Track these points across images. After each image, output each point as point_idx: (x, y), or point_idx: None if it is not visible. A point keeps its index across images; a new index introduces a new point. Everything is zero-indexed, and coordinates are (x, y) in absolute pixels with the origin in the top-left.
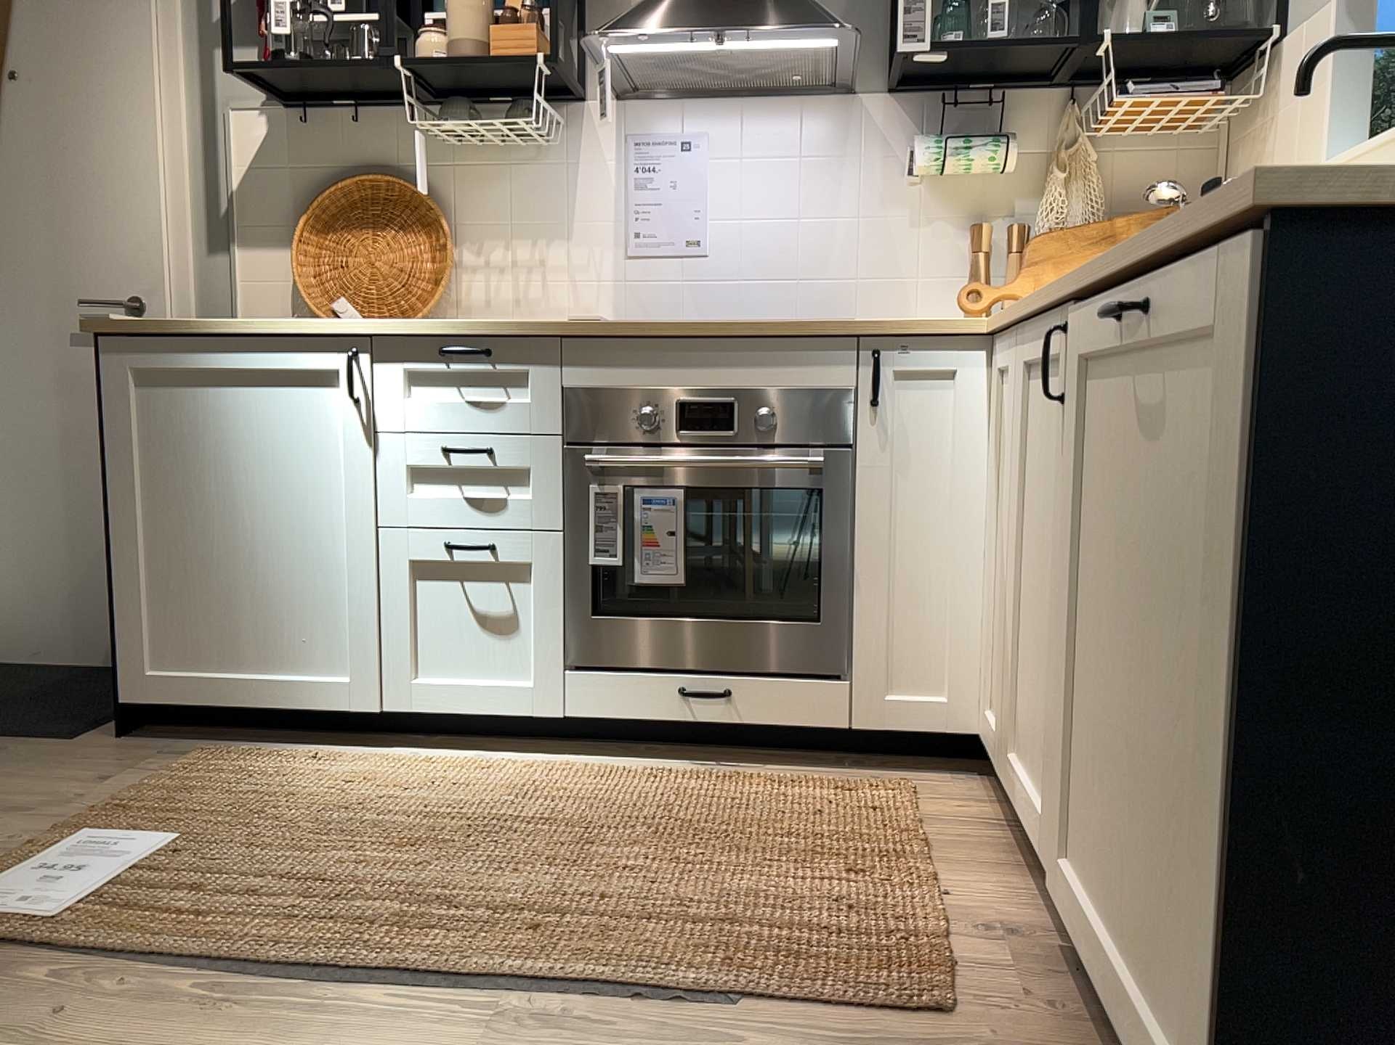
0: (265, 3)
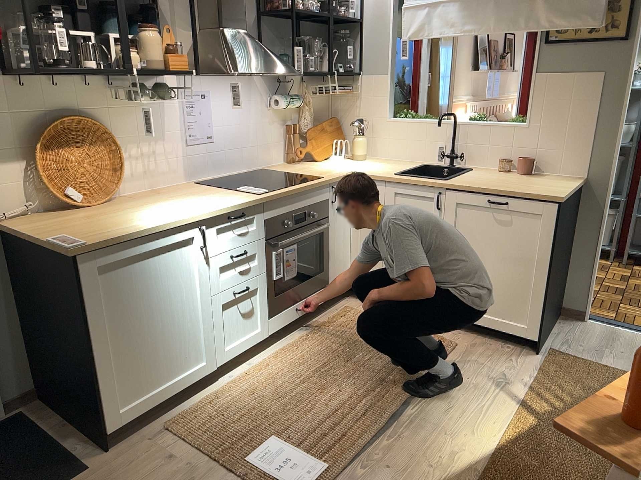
0: None
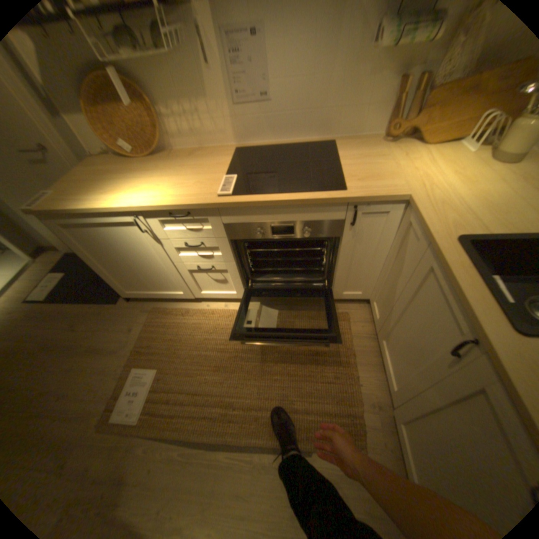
0: None
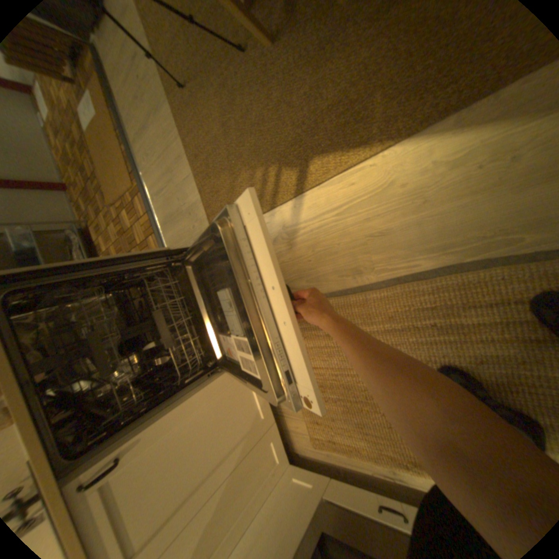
0: None
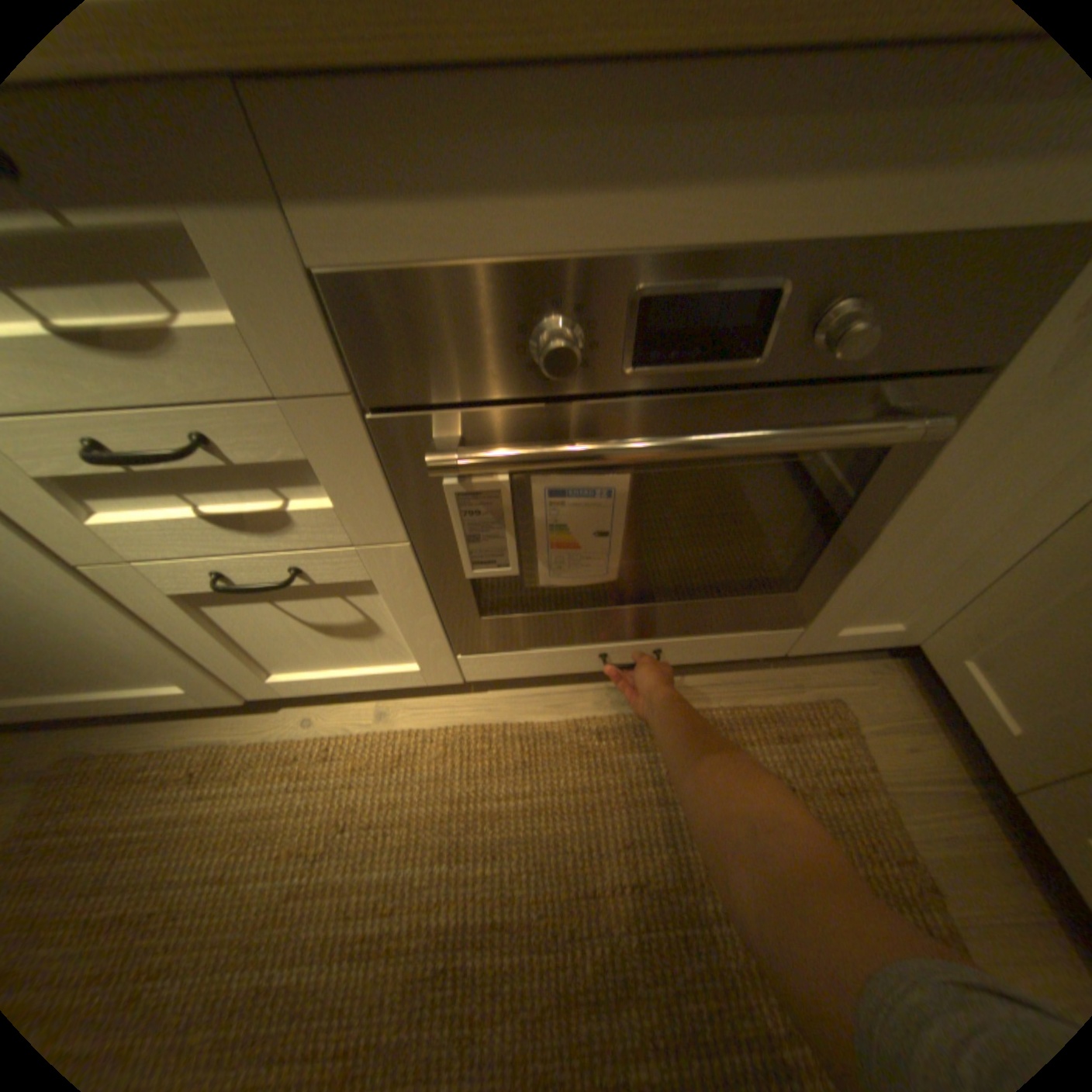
0: None
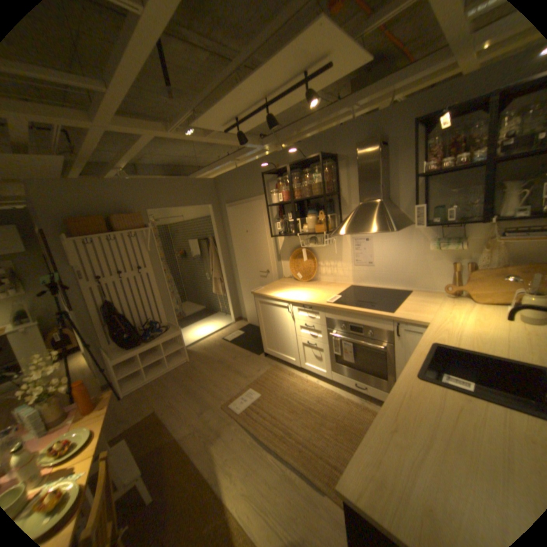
0: (280, 213)
